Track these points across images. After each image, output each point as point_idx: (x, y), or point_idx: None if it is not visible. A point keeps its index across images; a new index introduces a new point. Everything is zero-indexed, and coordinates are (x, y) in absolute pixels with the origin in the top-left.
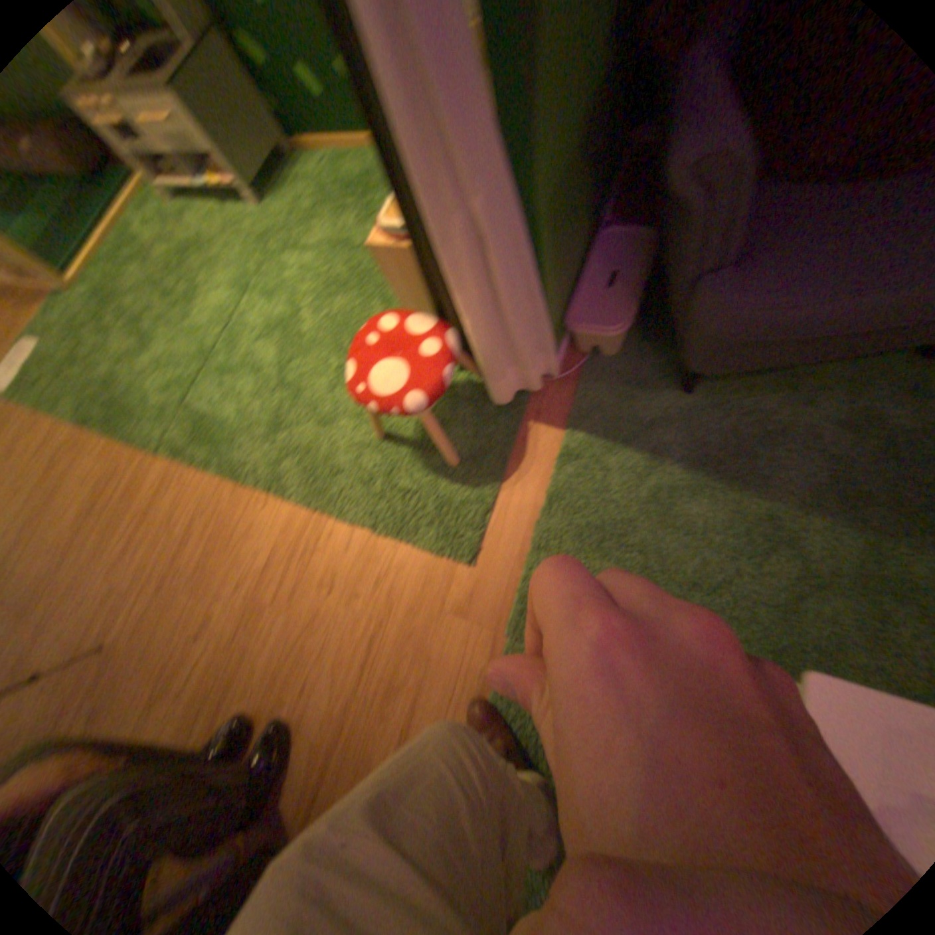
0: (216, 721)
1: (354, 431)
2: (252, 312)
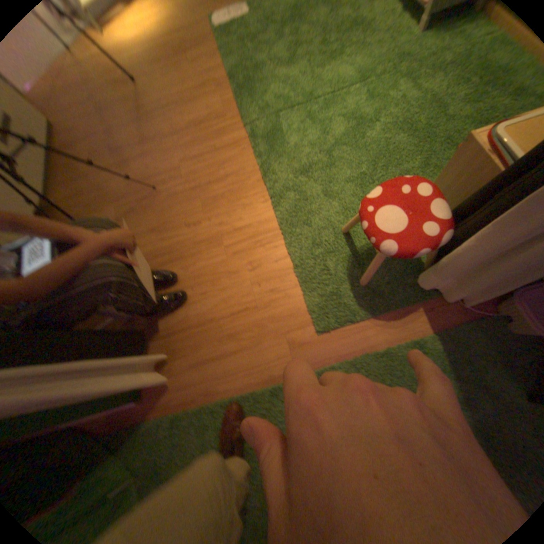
0: (167, 267)
1: (336, 215)
2: (354, 99)
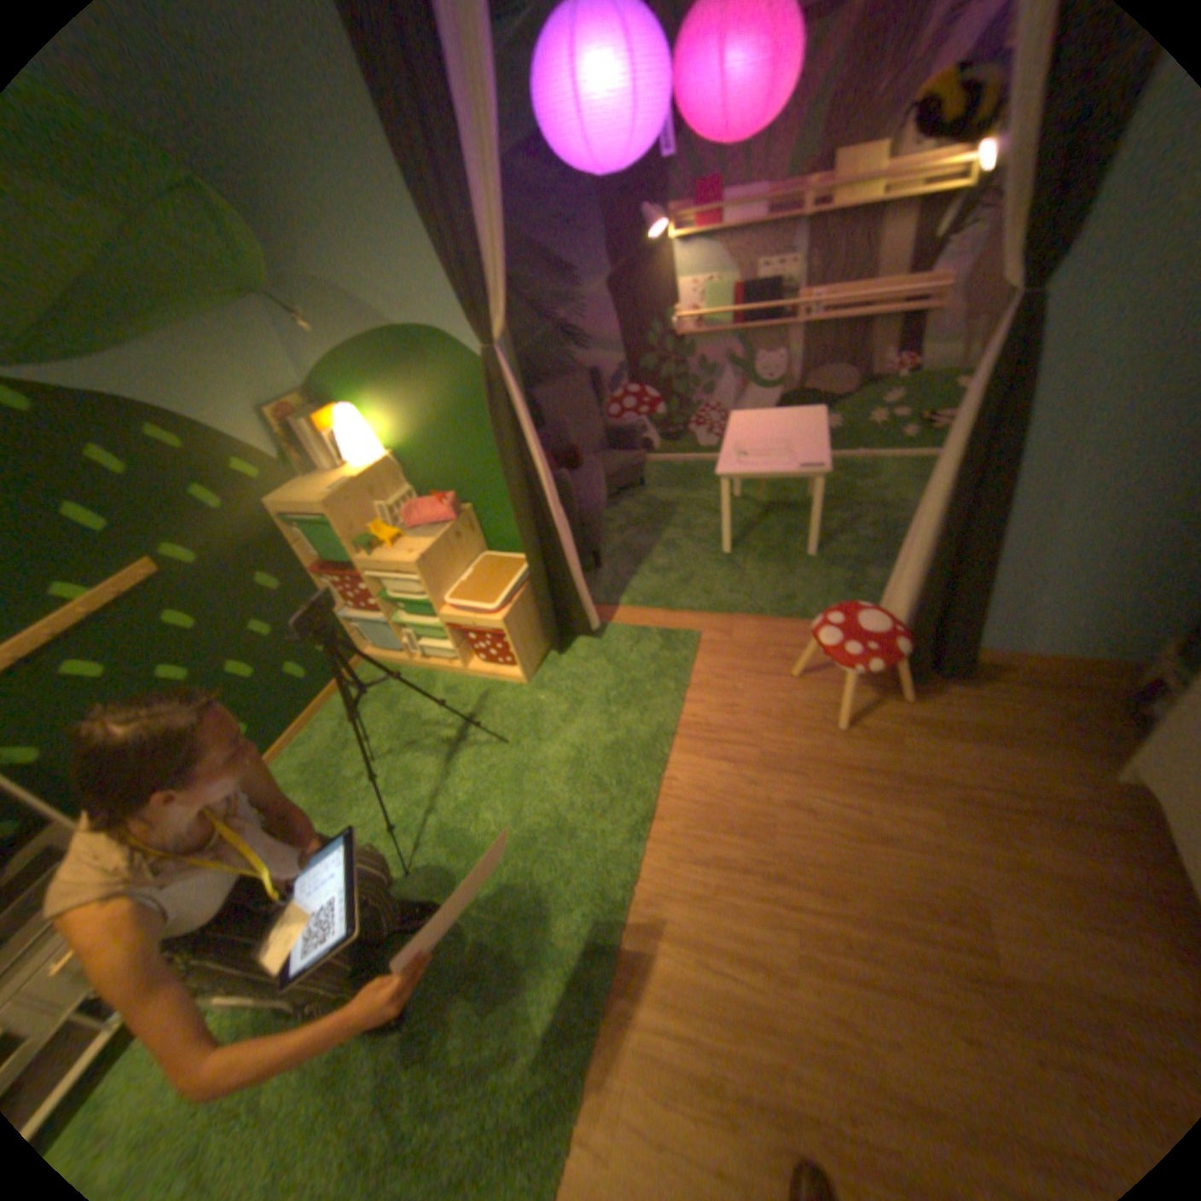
0: (851, 764)
1: (599, 712)
2: (426, 859)
